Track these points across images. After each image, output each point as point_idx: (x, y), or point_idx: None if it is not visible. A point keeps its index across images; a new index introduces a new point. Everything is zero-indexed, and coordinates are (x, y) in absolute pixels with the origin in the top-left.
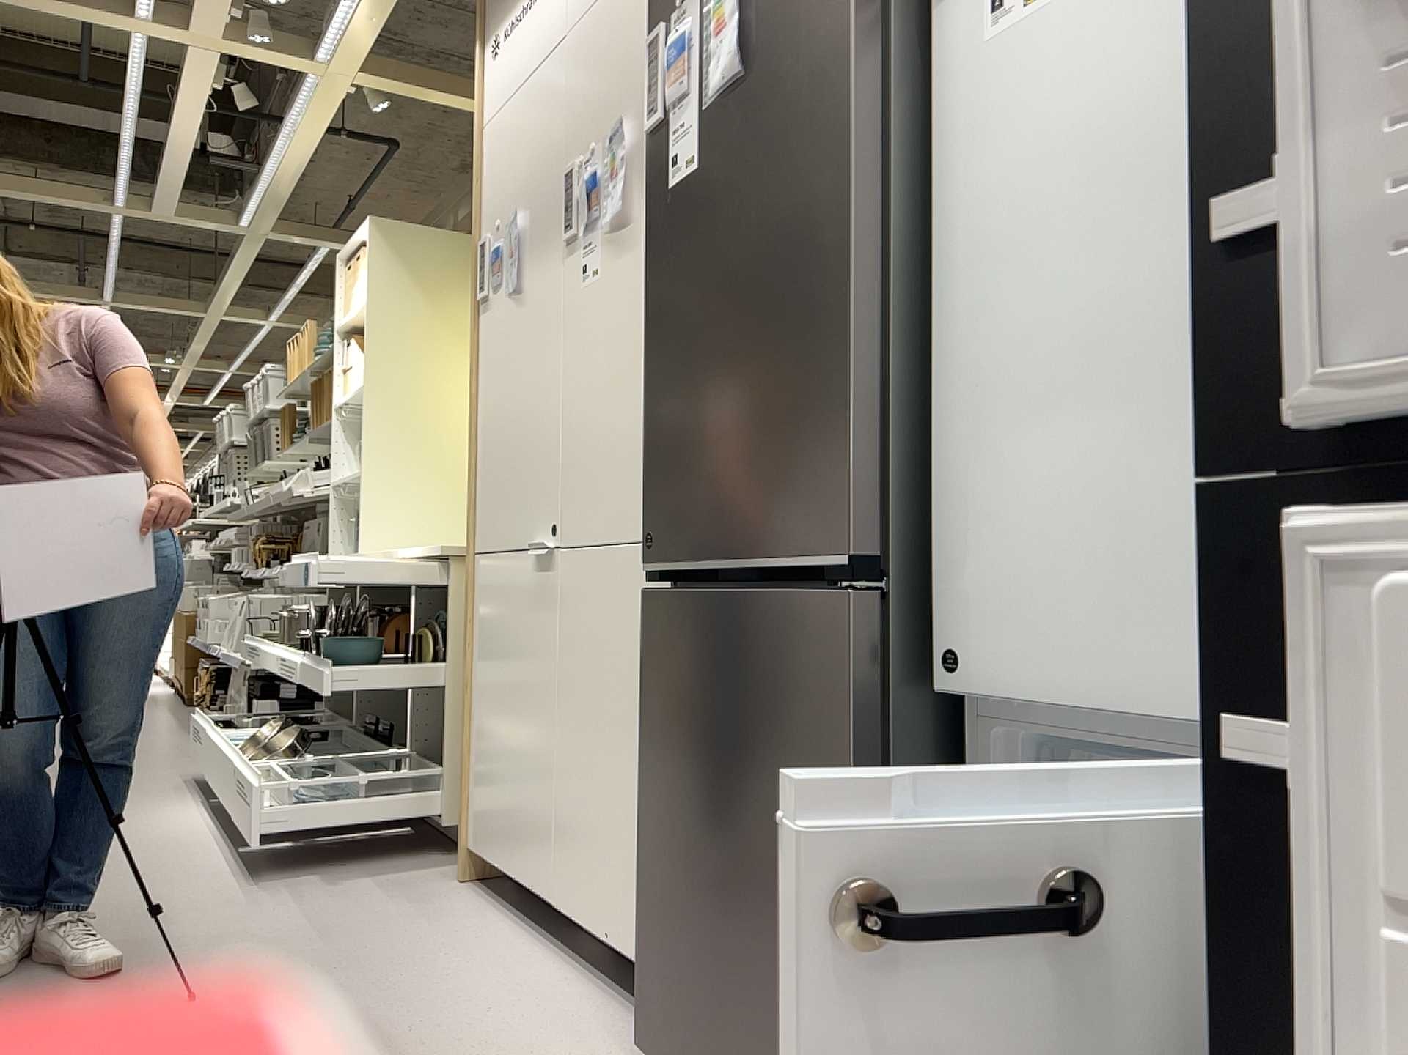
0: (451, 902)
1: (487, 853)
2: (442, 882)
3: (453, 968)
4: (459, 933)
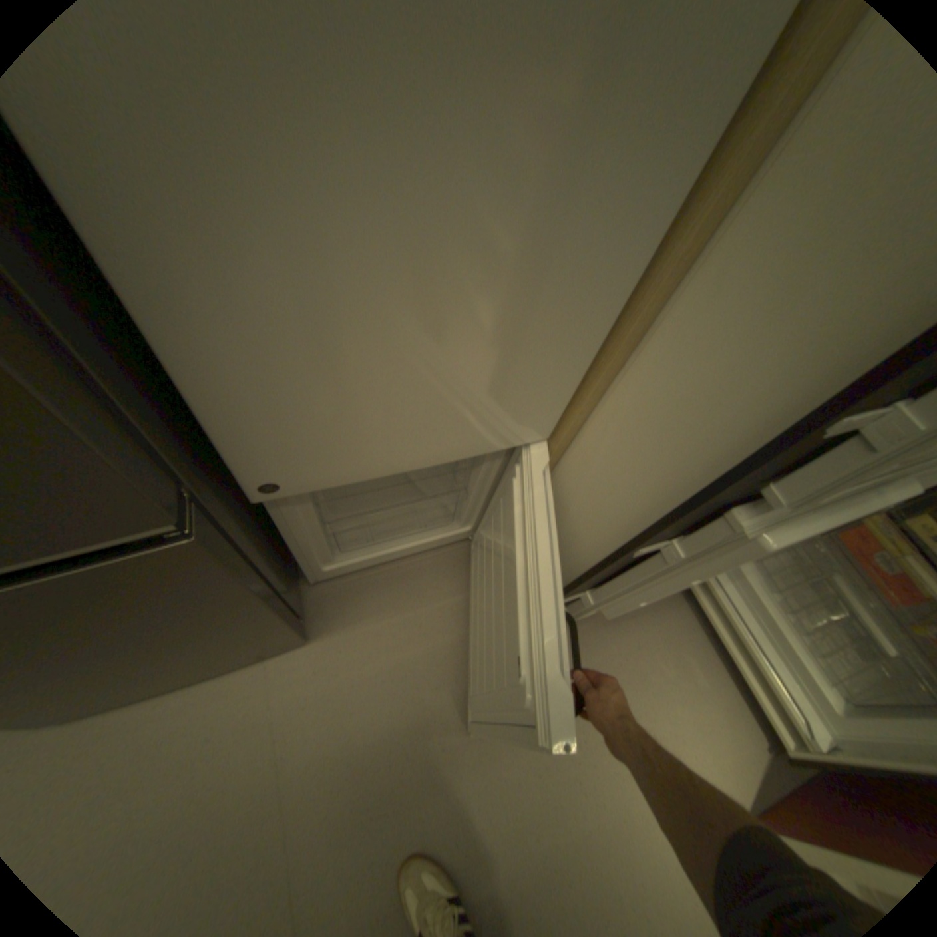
0: None
1: None
2: None
3: None
4: None
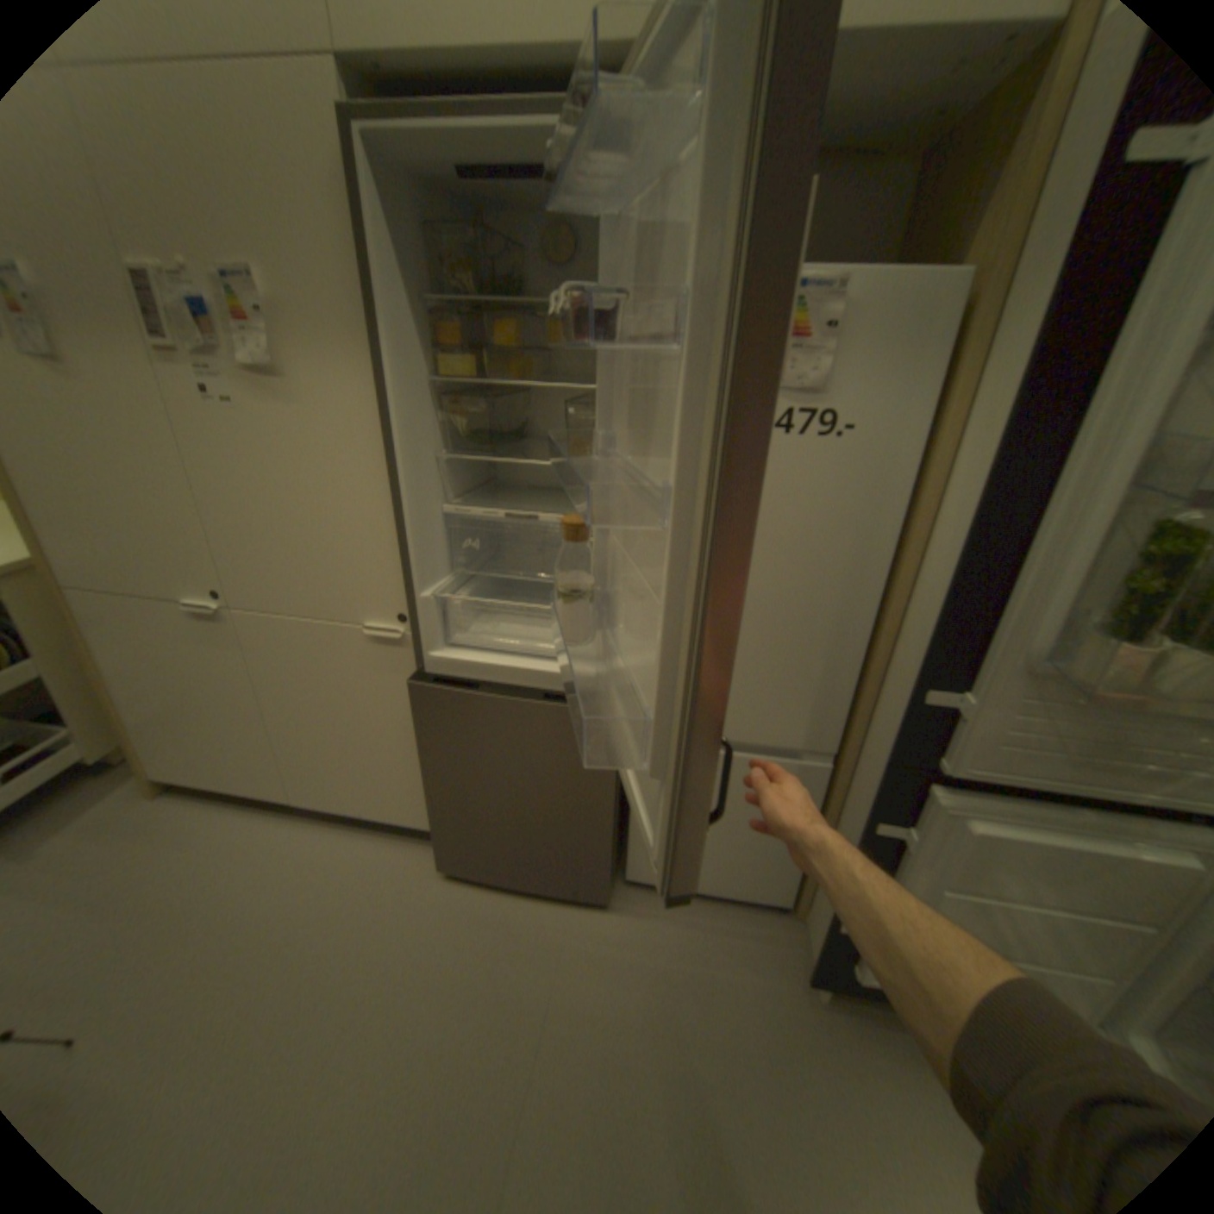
0: (167, 820)
1: (179, 780)
2: (134, 806)
3: (245, 874)
4: (212, 844)
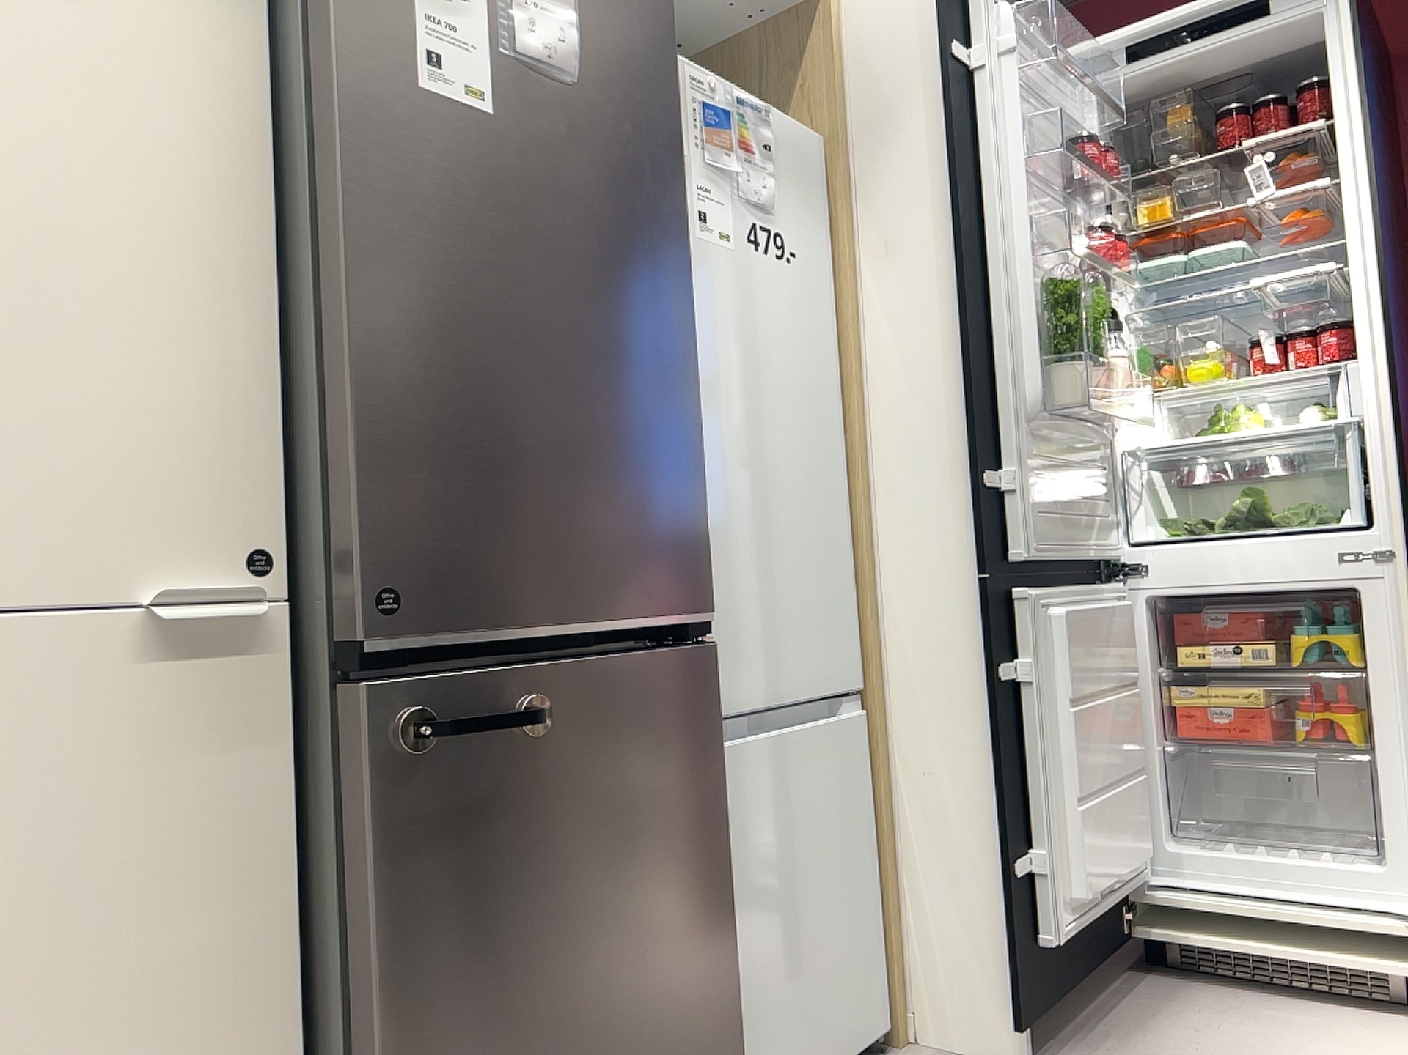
0: None
1: None
2: None
3: None
4: None
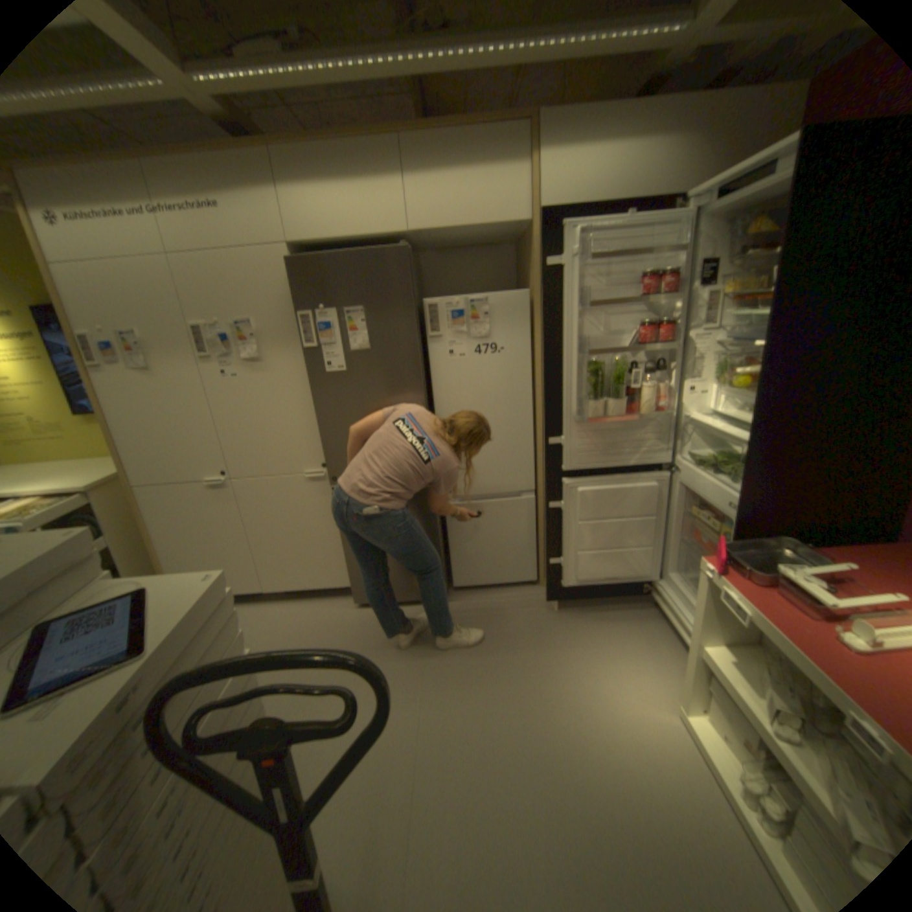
0: None
1: None
2: None
3: (248, 629)
4: None
